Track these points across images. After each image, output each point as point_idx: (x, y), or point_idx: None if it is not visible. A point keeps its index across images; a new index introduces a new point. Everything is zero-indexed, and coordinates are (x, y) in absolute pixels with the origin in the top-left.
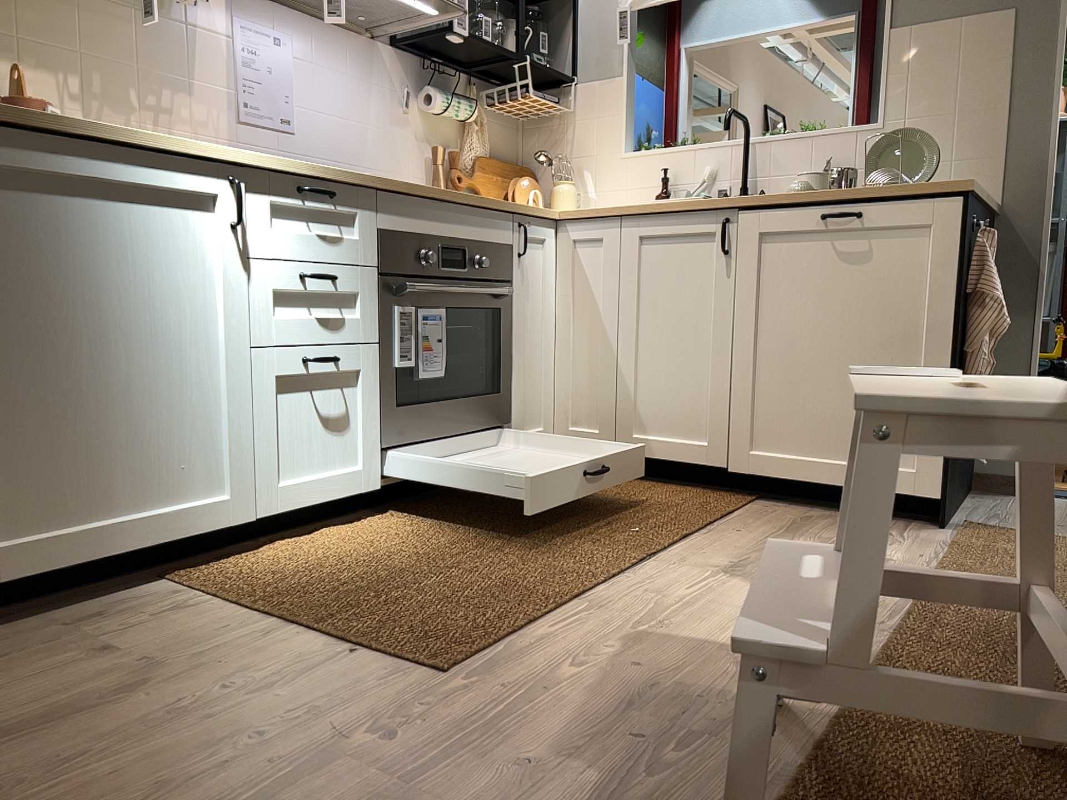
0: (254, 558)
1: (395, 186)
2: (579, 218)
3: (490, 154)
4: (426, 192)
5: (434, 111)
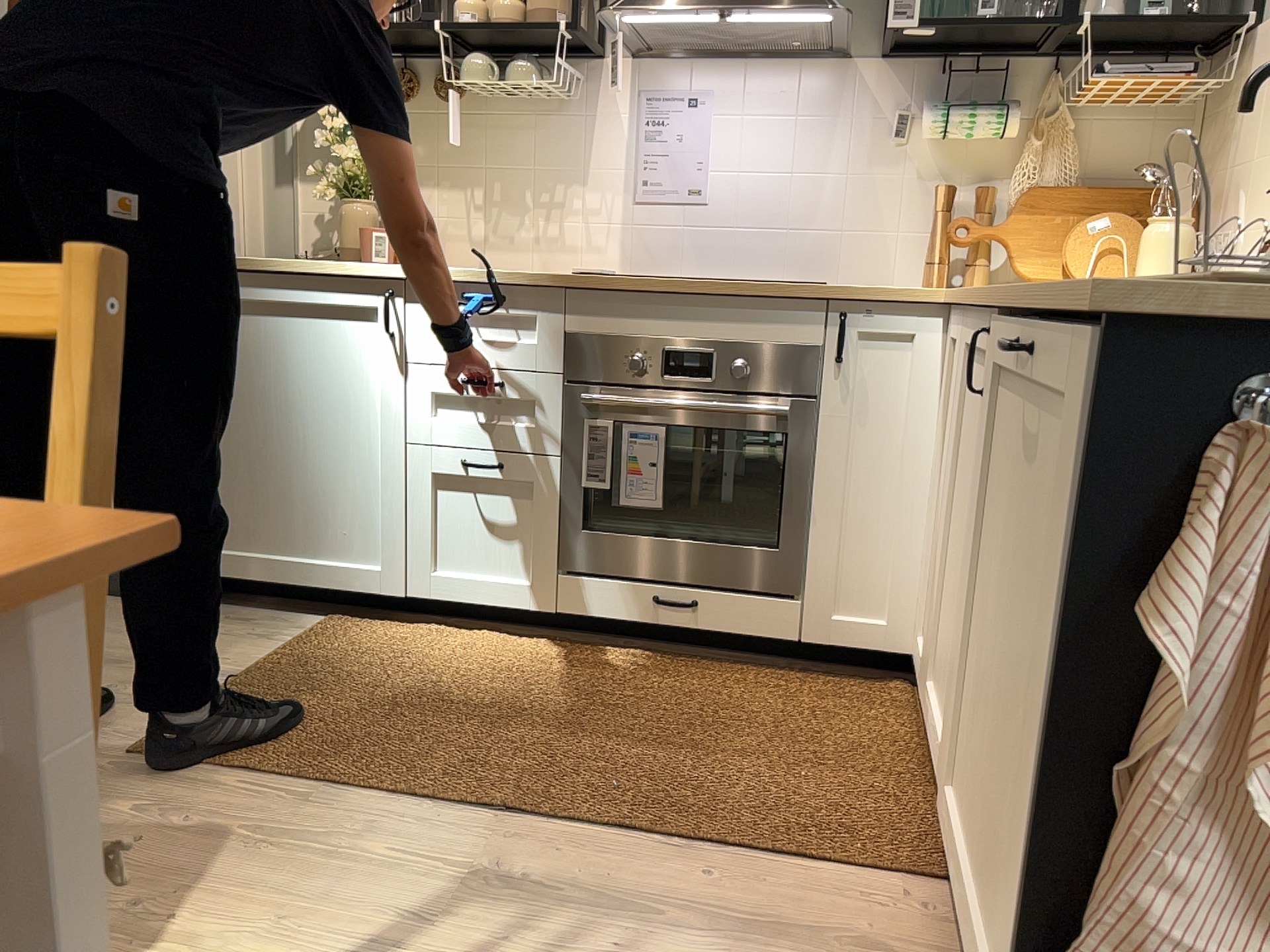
0: (397, 630)
1: (585, 283)
2: (955, 309)
3: (1096, 175)
4: (636, 286)
5: (922, 136)
